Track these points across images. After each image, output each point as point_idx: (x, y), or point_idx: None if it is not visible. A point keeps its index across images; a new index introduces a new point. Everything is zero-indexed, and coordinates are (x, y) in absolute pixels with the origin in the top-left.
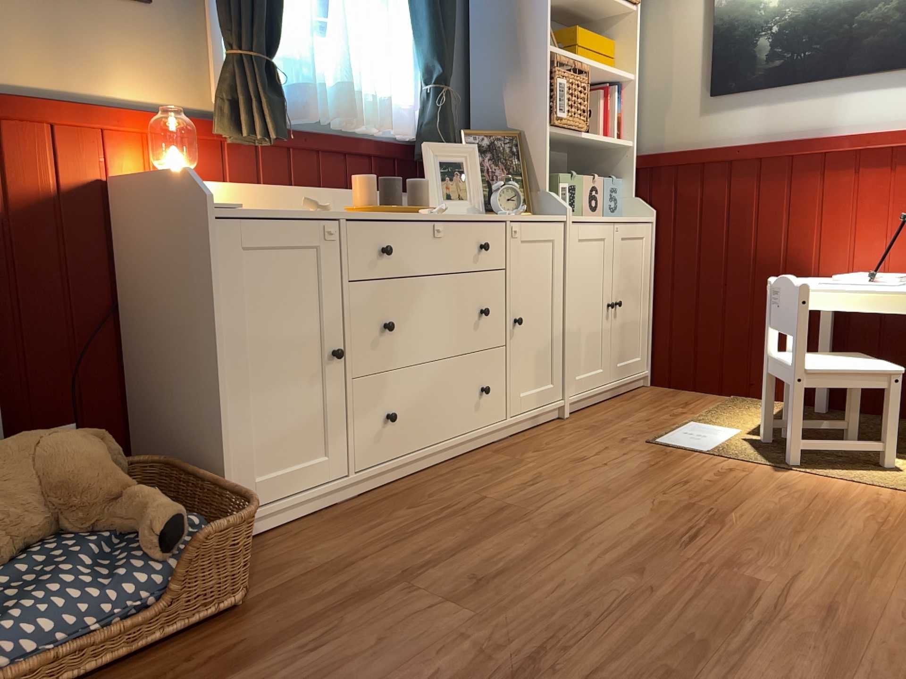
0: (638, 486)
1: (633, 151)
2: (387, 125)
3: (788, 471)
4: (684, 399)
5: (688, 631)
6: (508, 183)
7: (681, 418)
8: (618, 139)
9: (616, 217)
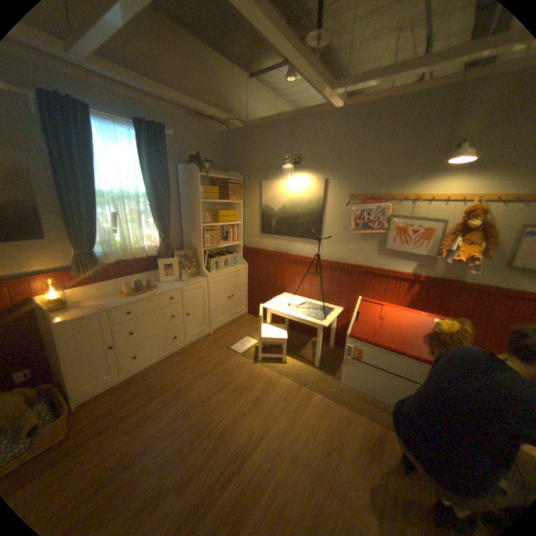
0: (209, 373)
1: (241, 246)
2: (143, 257)
3: (256, 365)
4: (252, 323)
5: (181, 444)
6: (188, 269)
7: (245, 334)
8: (236, 241)
9: (231, 271)
